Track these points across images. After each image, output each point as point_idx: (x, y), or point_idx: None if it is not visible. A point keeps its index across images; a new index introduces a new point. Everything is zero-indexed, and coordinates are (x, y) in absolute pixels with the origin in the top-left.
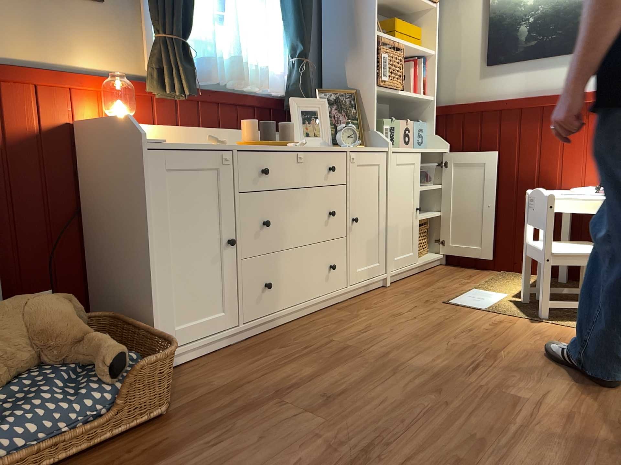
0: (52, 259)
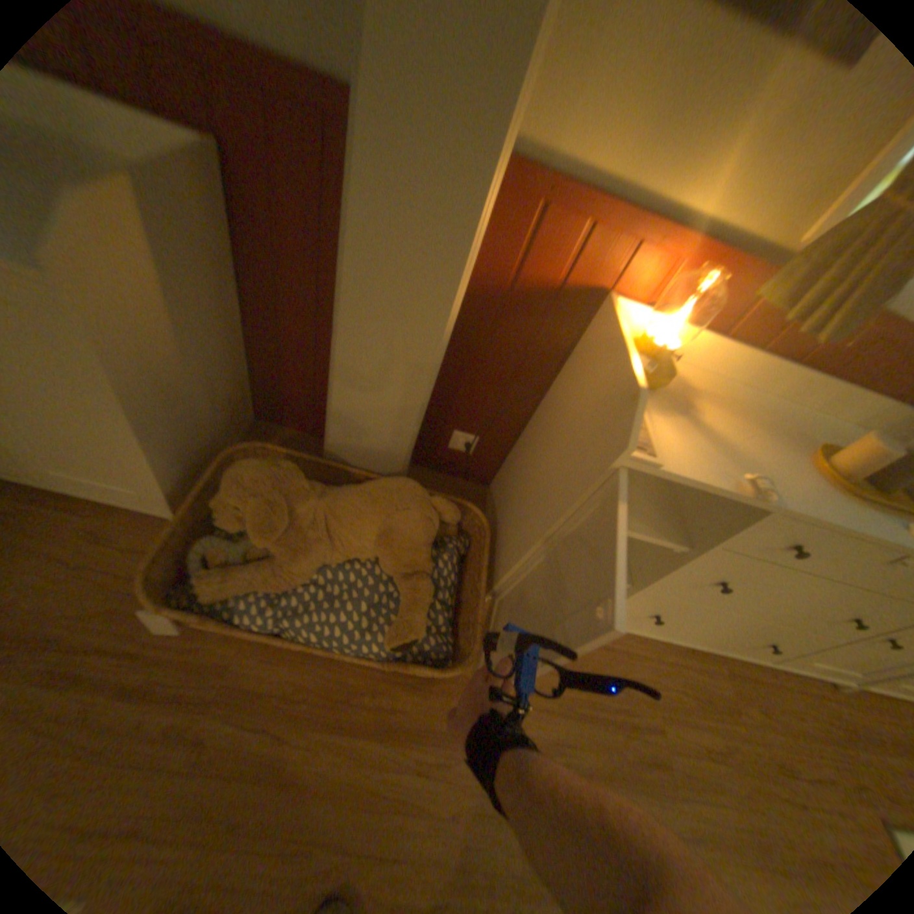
0: (485, 429)
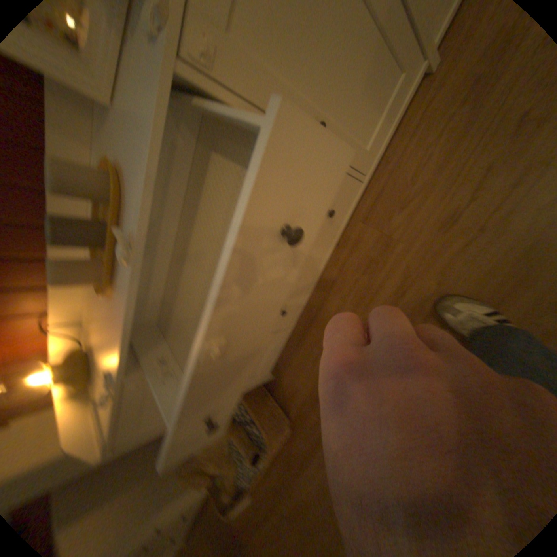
0: None
